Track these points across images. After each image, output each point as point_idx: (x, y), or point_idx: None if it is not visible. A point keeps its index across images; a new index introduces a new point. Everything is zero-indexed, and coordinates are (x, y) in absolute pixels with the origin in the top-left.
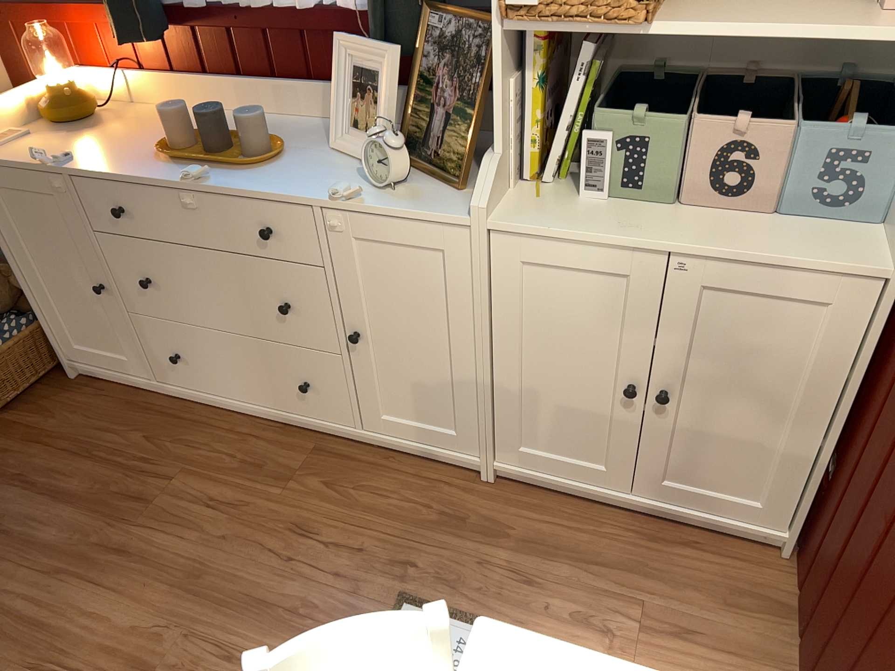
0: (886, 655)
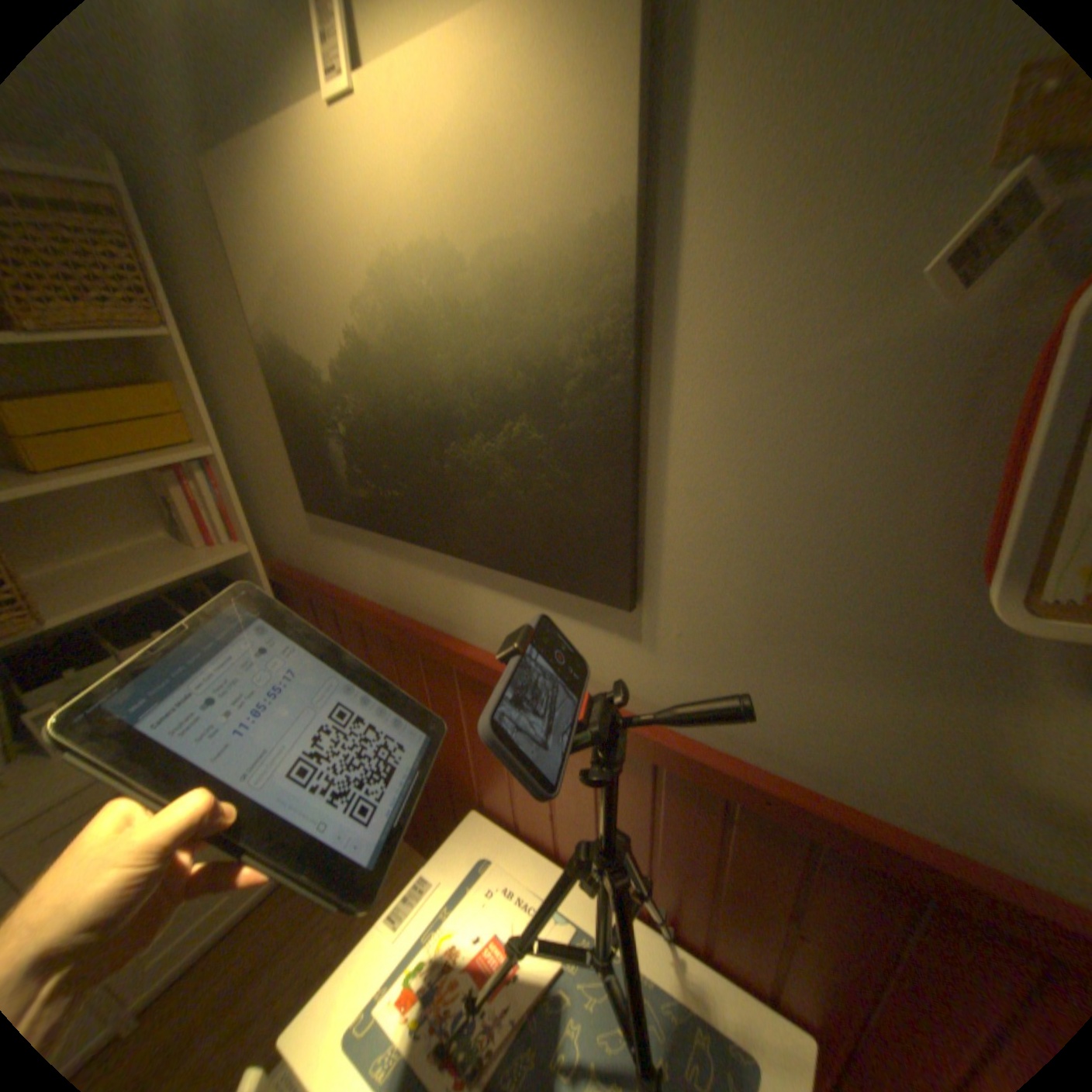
0: (434, 799)
